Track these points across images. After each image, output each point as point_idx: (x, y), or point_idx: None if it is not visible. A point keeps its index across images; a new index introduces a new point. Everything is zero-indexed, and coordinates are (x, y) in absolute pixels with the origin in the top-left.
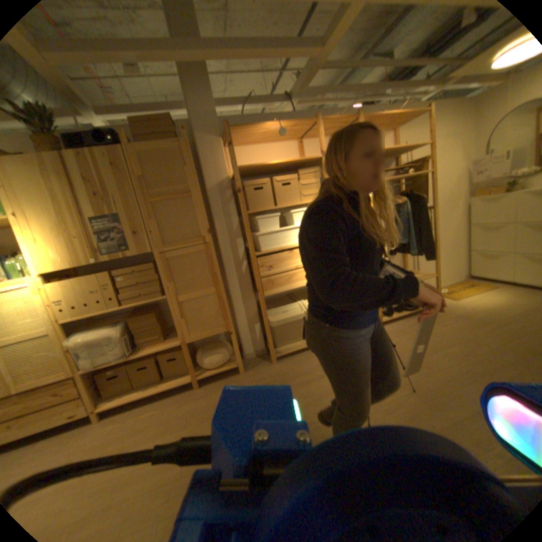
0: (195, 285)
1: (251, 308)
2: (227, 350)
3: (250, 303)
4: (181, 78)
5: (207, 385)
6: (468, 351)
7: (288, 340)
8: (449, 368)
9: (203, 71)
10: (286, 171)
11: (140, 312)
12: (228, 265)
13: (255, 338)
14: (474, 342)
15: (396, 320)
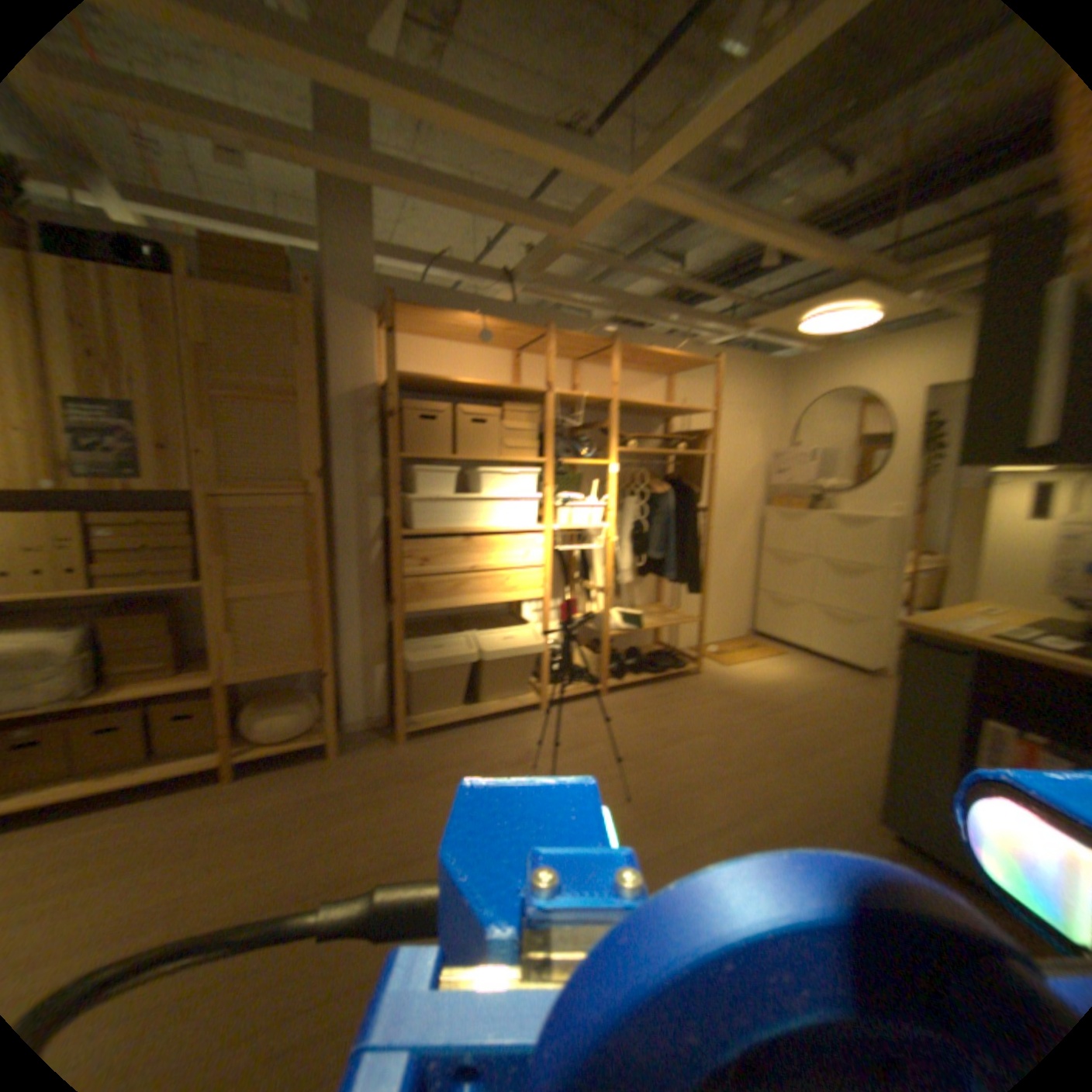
0: (266, 571)
1: (372, 633)
2: (308, 709)
3: (371, 624)
4: (319, 195)
5: (249, 778)
6: (719, 743)
7: (434, 702)
8: (686, 767)
9: (362, 195)
10: (482, 398)
11: (127, 610)
12: (343, 544)
13: (368, 693)
14: (731, 730)
15: (627, 687)
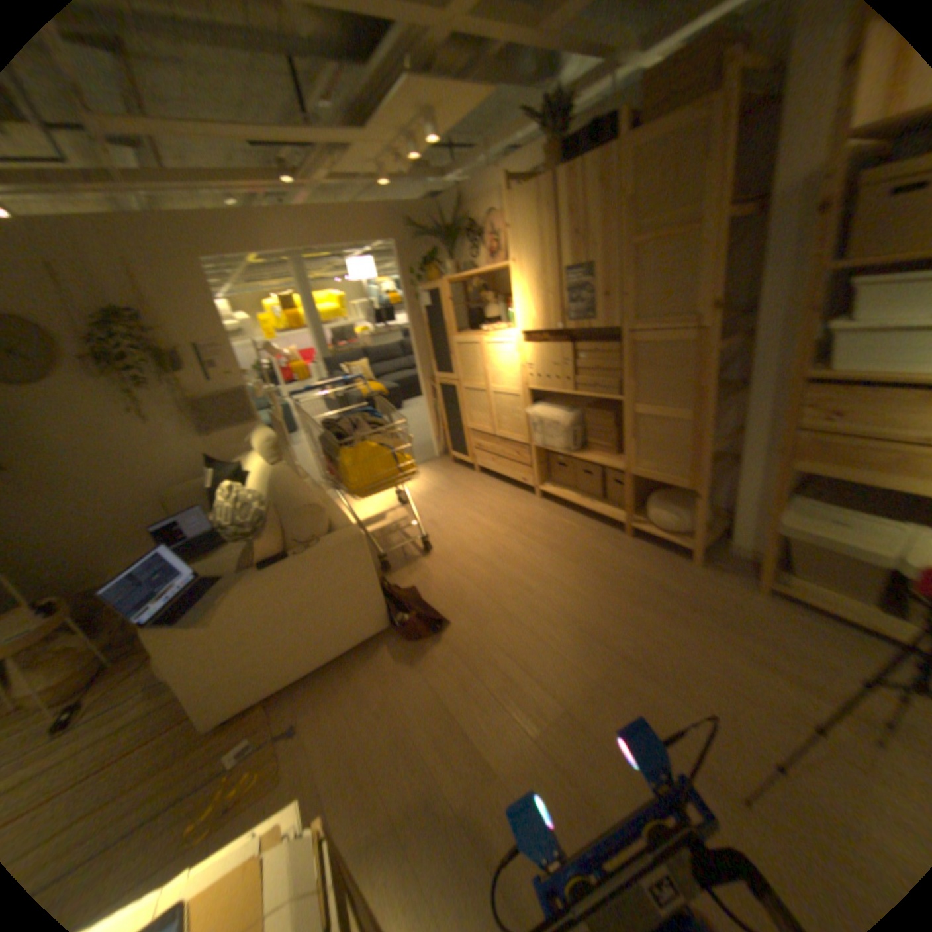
0: (671, 397)
1: (779, 477)
2: (694, 519)
3: (781, 468)
4: None
5: (642, 543)
6: None
7: (832, 584)
8: None
9: None
10: None
11: (603, 407)
12: (762, 376)
13: (765, 534)
14: None
15: None
